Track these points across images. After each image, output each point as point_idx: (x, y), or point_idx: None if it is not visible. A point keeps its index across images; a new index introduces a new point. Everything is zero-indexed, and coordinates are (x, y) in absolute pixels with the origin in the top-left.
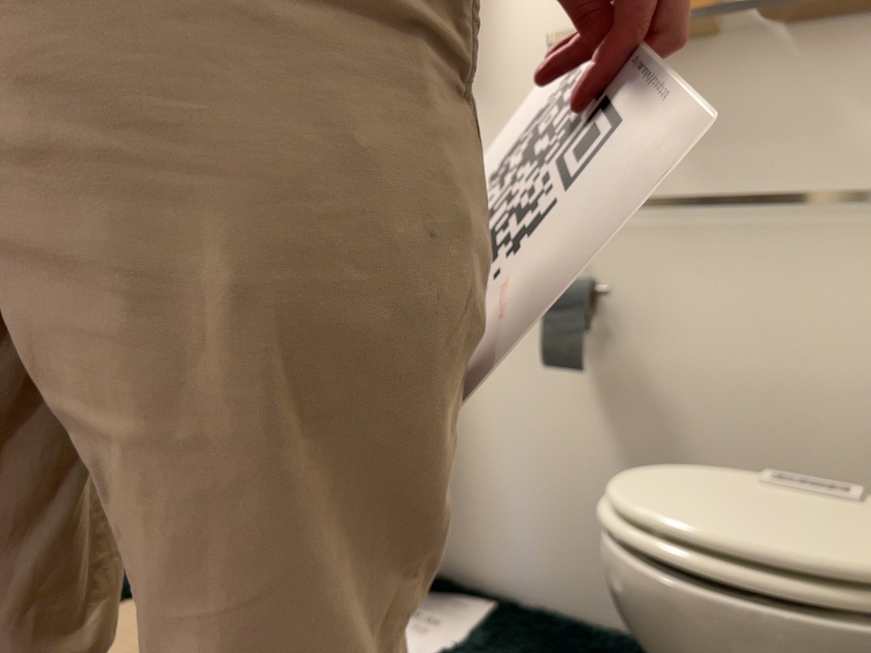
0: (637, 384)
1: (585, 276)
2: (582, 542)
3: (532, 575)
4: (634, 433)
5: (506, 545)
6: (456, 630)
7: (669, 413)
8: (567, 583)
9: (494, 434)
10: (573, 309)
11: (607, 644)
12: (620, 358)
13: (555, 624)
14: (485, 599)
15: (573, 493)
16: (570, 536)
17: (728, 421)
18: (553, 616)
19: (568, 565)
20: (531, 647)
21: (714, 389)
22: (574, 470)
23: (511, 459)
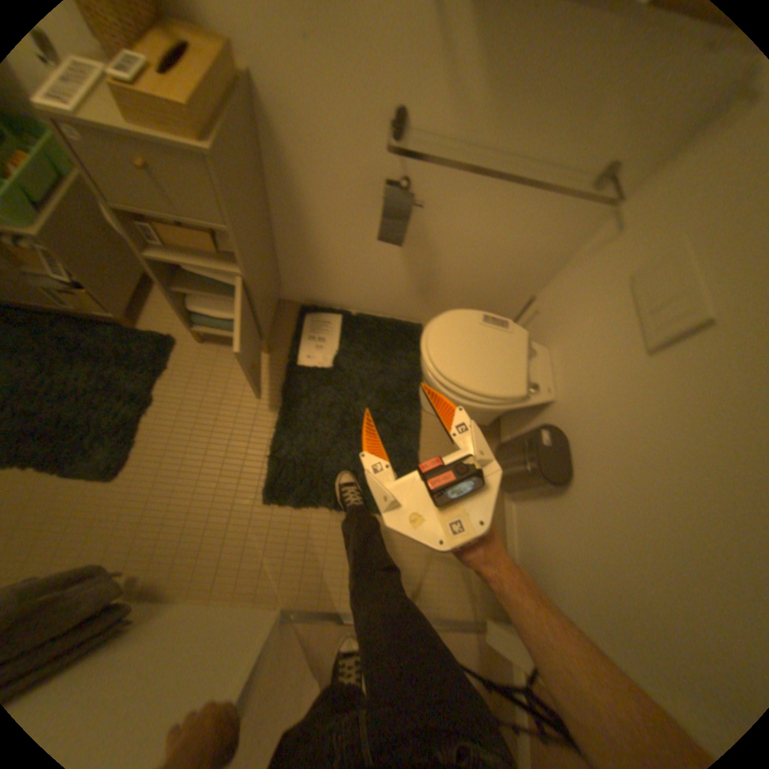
0: (423, 237)
1: (404, 175)
2: (382, 292)
3: (357, 301)
4: (416, 257)
5: (344, 293)
6: (334, 341)
7: (435, 251)
8: (374, 304)
9: (337, 251)
10: (402, 220)
11: (393, 330)
12: (416, 224)
13: (371, 324)
14: (337, 314)
15: (380, 277)
16: (377, 290)
17: (462, 256)
18: (368, 317)
19: (375, 299)
20: (367, 343)
21: (461, 244)
22: (382, 269)
23: (347, 262)
